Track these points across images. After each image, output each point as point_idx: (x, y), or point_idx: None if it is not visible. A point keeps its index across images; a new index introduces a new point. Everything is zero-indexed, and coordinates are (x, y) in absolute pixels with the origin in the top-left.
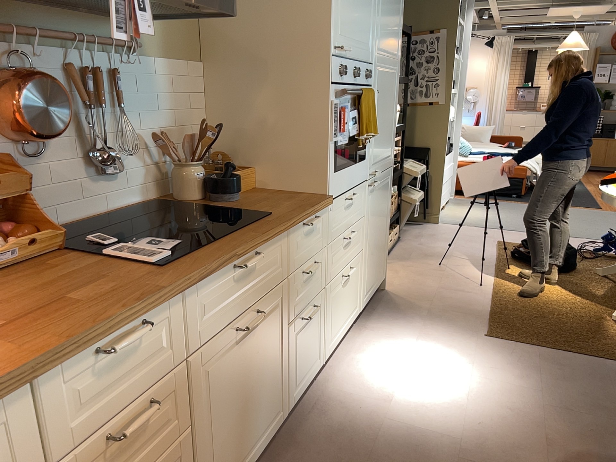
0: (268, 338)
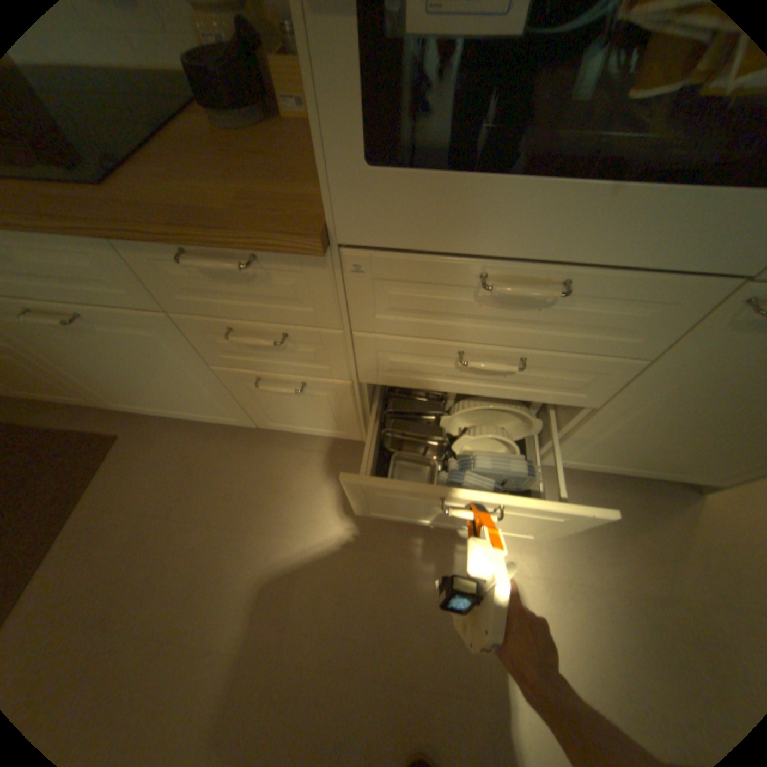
0: (148, 354)
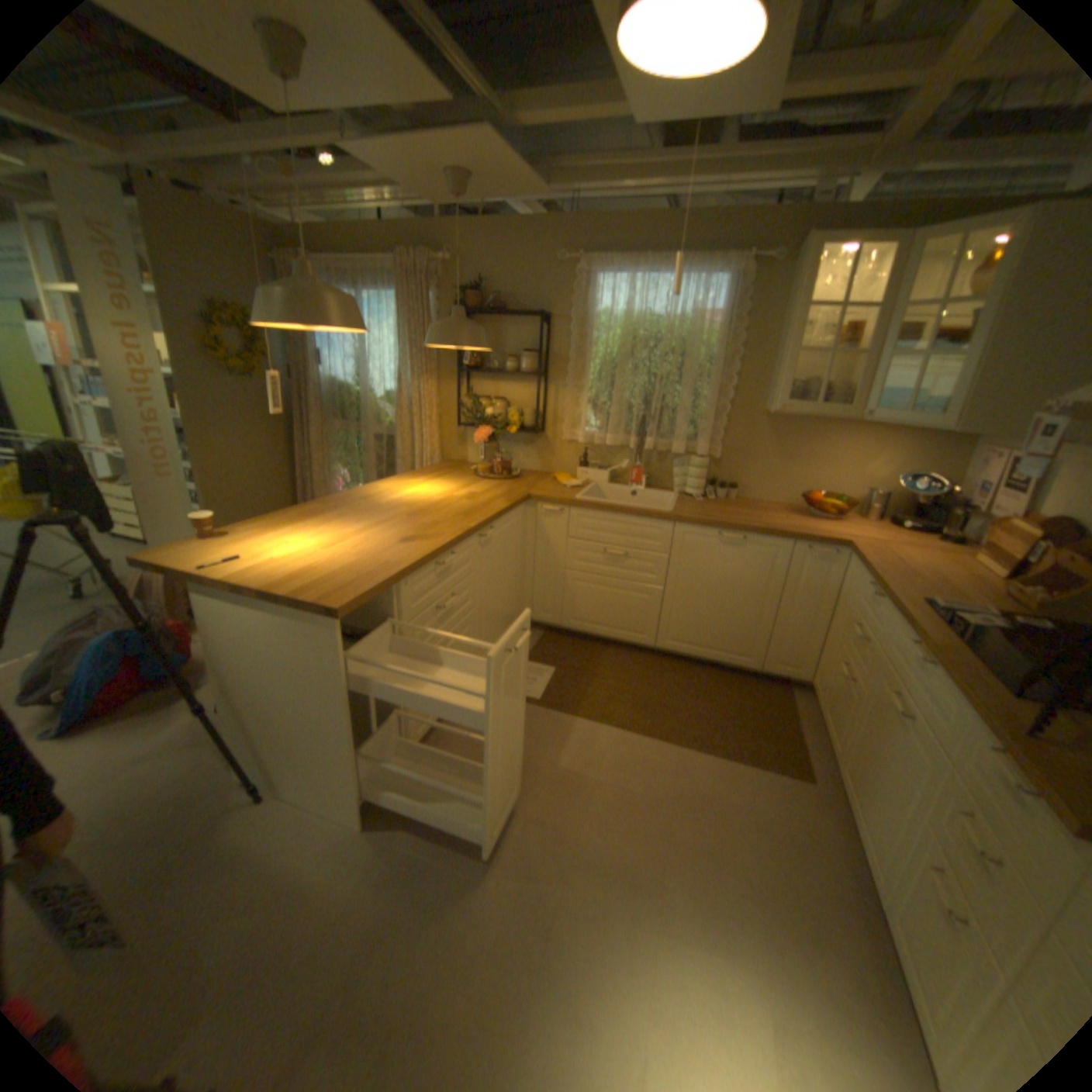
0: (910, 774)
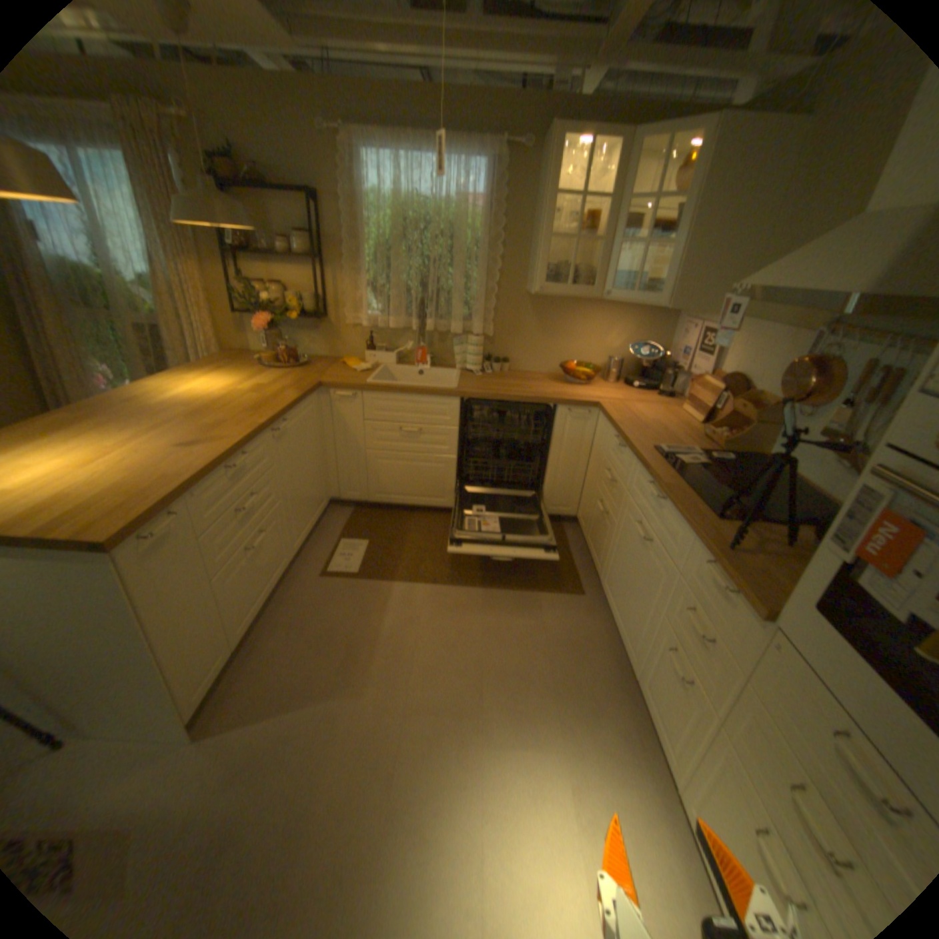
0: (651, 582)
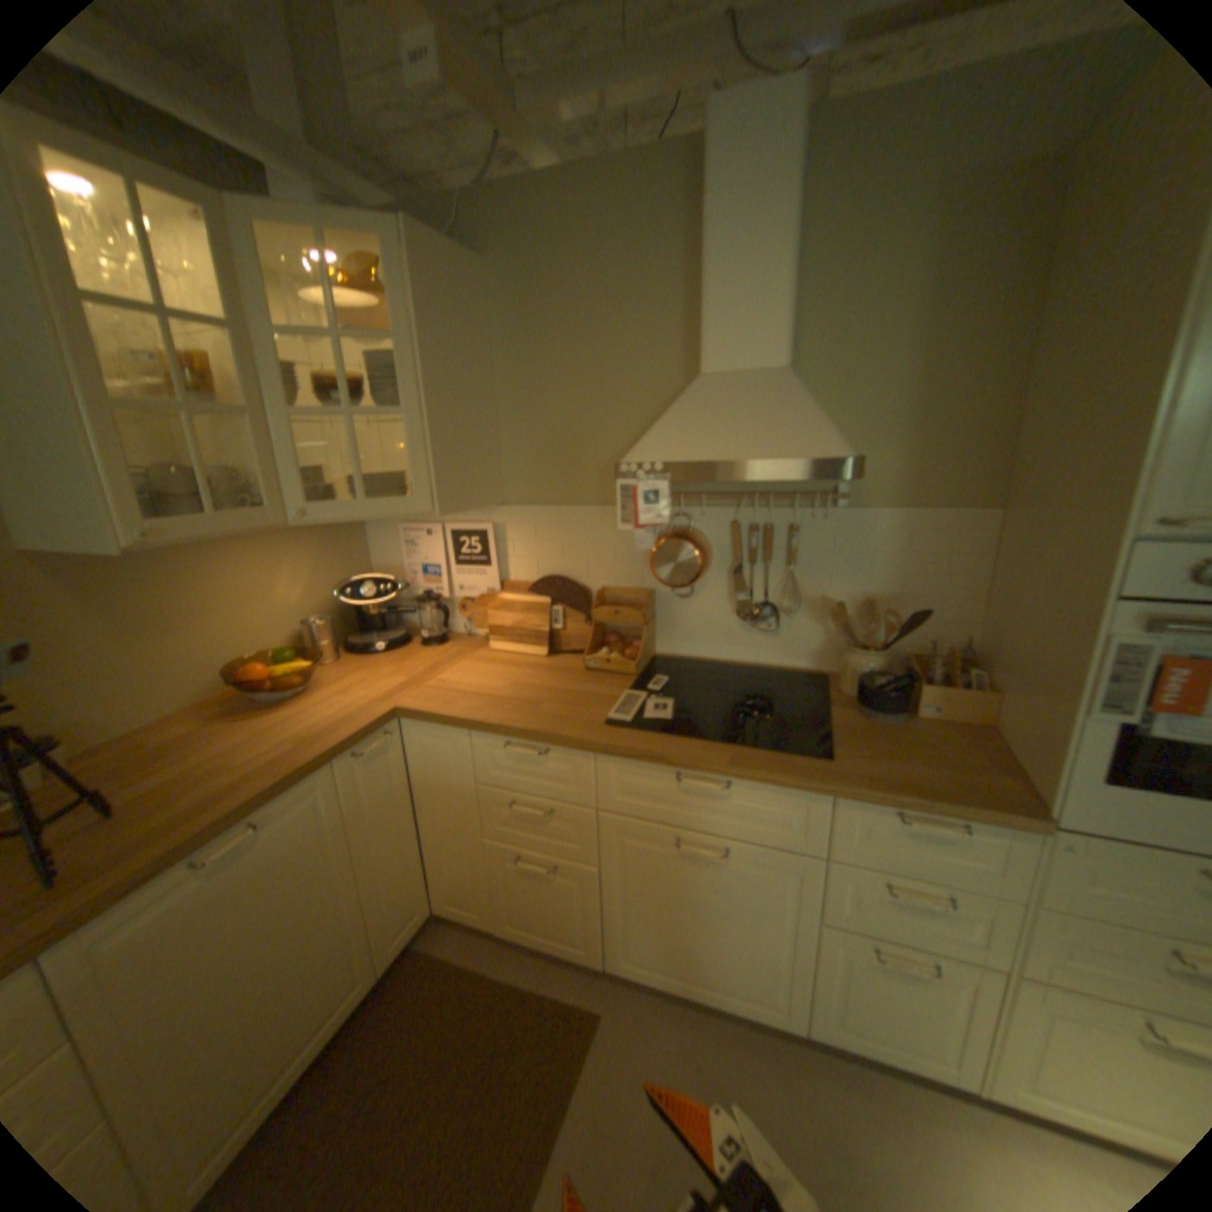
0: (760, 902)
